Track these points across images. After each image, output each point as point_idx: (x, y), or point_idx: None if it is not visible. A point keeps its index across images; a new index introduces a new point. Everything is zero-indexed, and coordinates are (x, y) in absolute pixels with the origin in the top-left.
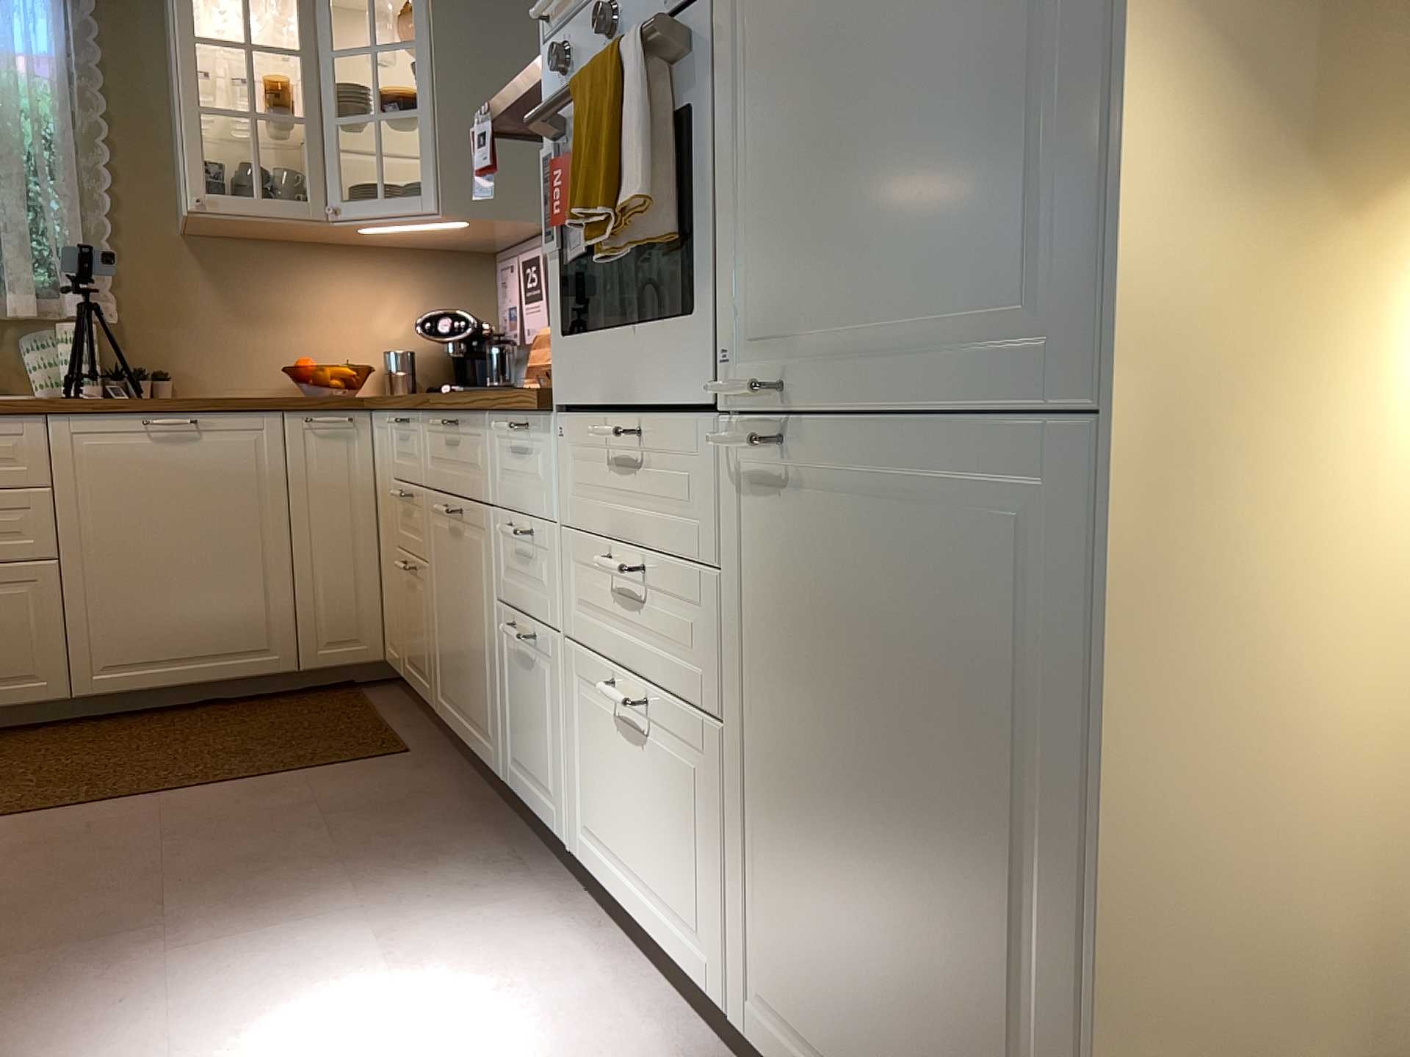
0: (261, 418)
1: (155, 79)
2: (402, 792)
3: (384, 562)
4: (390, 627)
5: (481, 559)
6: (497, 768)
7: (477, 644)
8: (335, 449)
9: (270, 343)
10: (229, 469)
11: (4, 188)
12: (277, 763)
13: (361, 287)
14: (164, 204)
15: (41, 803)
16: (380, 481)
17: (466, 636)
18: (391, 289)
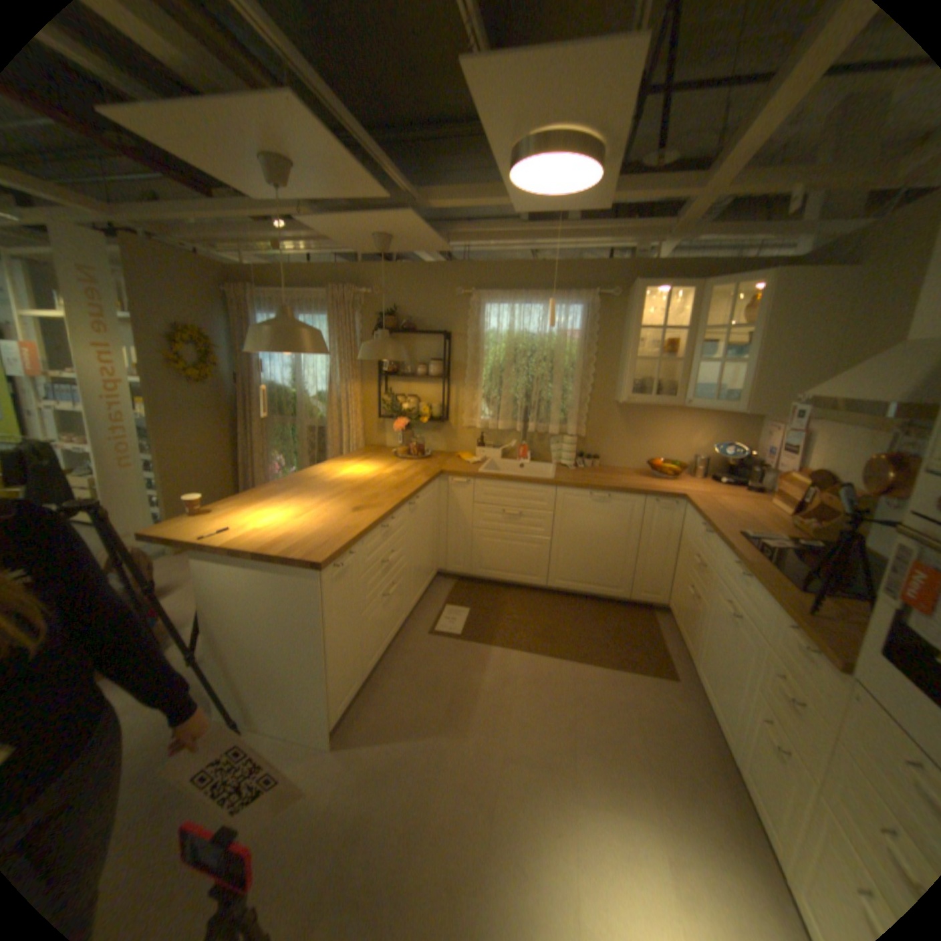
0: (637, 497)
1: (617, 335)
2: (677, 718)
3: (679, 569)
4: (675, 599)
5: (751, 656)
6: (736, 757)
7: (736, 687)
8: (667, 514)
9: (642, 446)
10: (619, 516)
11: (555, 385)
12: (619, 661)
13: (689, 424)
14: (610, 387)
15: (534, 647)
16: (685, 535)
17: (729, 673)
18: (704, 425)
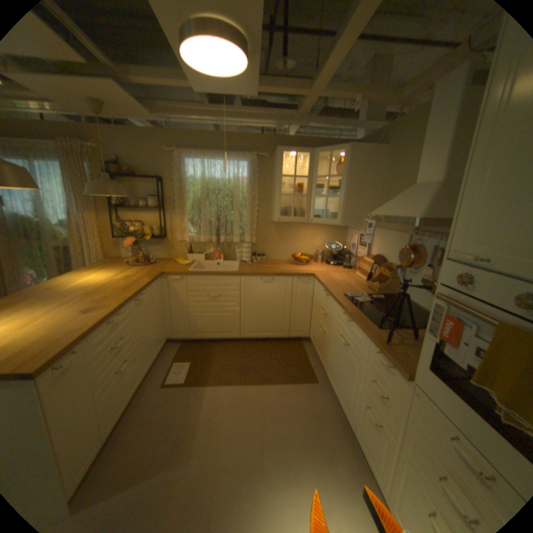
0: (287, 277)
1: (269, 180)
2: (319, 407)
3: (312, 316)
4: (312, 333)
5: (356, 367)
6: (352, 426)
7: (349, 385)
8: (304, 285)
9: (288, 246)
10: (278, 289)
11: (234, 211)
12: (285, 377)
13: (312, 232)
14: (268, 212)
15: (234, 380)
16: (314, 296)
17: (344, 377)
18: (319, 233)
